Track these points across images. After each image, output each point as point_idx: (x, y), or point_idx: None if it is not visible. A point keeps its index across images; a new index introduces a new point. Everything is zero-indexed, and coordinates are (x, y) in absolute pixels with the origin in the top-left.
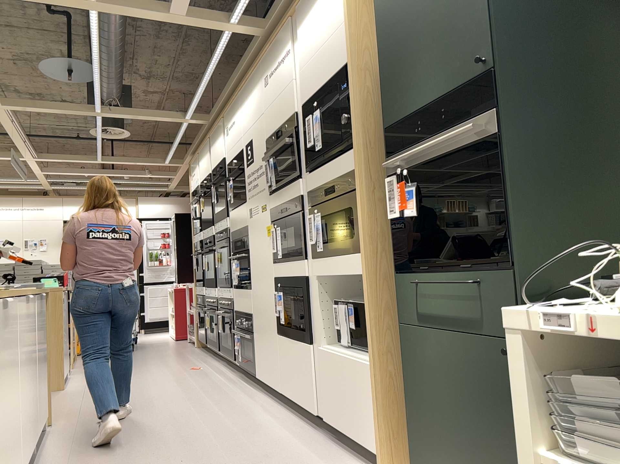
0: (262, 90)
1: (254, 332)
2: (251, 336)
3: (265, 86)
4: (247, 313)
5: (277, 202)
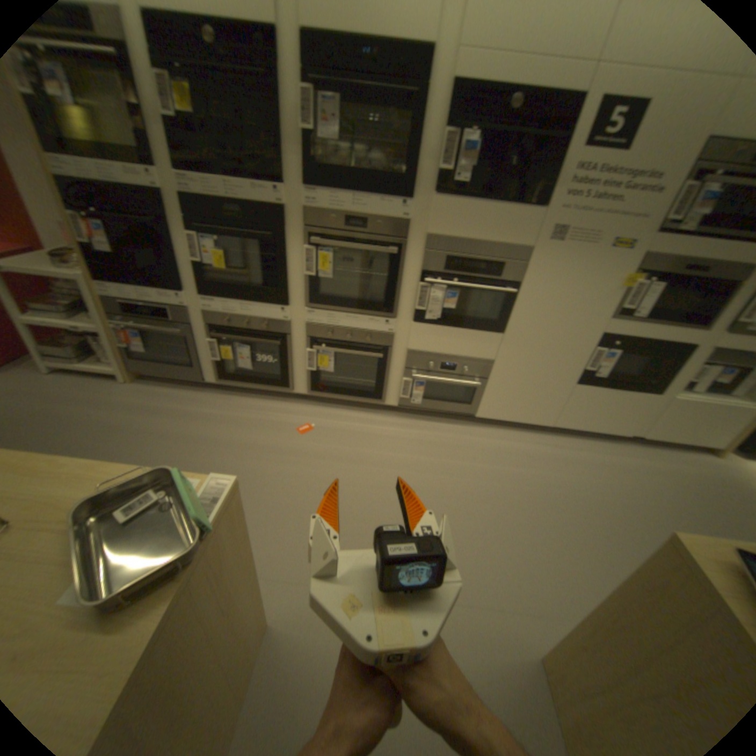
0: None
1: (490, 378)
2: (482, 382)
3: None
4: (474, 357)
5: (678, 250)
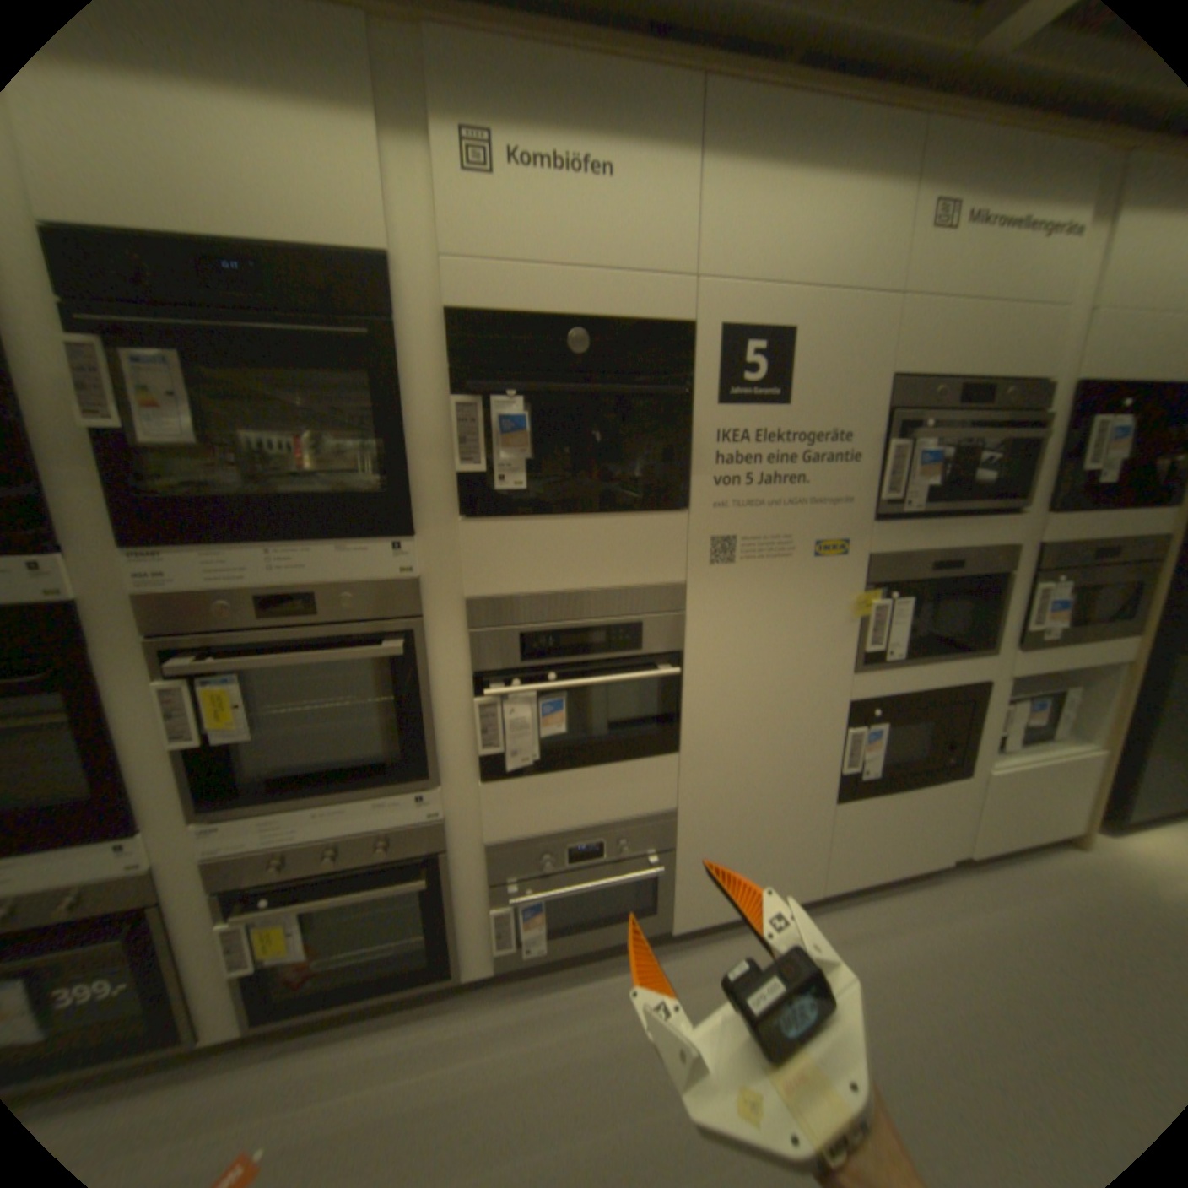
0: (911, 222)
1: (677, 847)
2: (664, 861)
3: (939, 225)
4: (633, 816)
5: (912, 544)
